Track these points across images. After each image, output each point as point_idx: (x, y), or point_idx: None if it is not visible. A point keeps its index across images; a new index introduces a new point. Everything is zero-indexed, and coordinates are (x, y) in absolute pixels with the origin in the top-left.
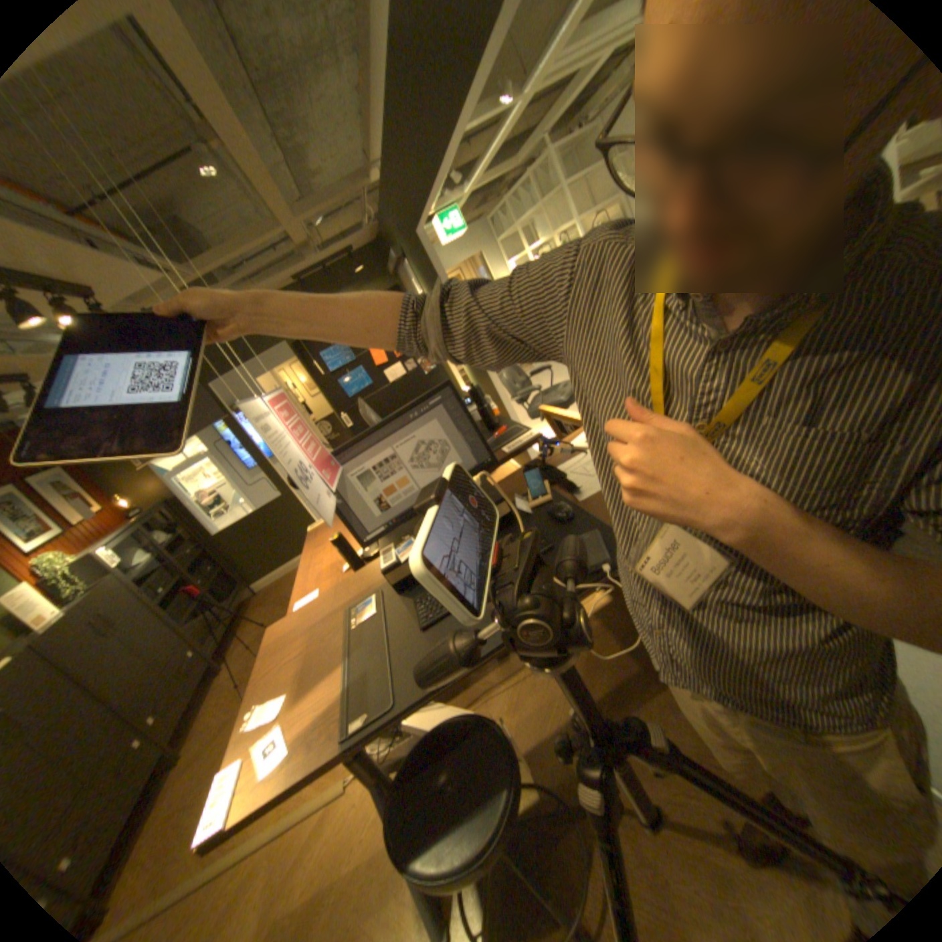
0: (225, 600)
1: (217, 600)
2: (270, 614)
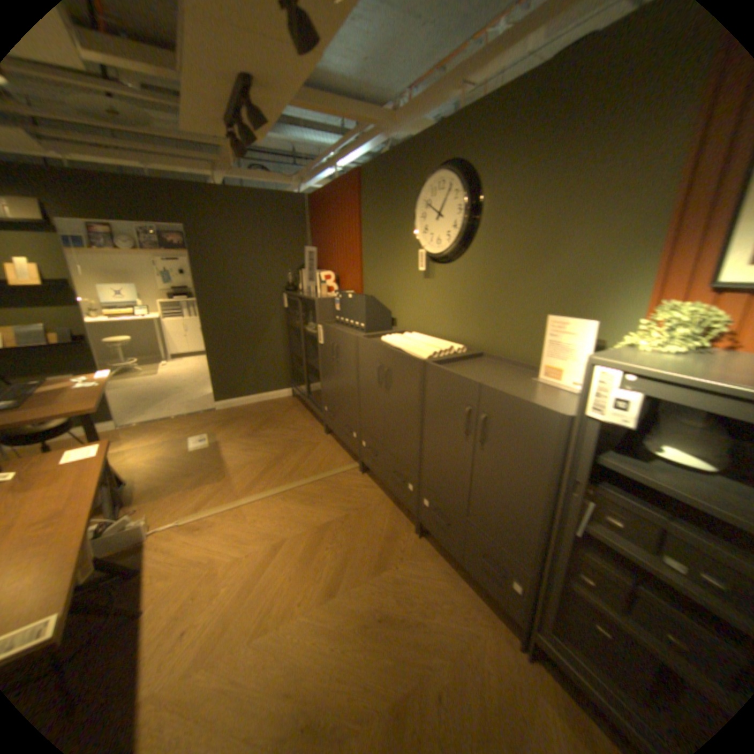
0: None
1: None
2: None
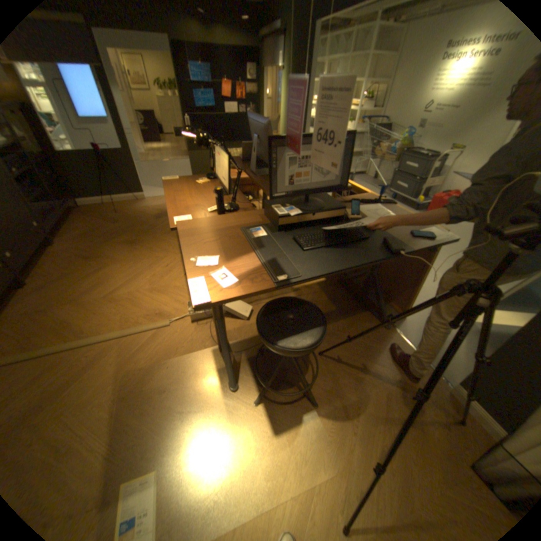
0: (54, 201)
1: (49, 198)
2: (94, 223)
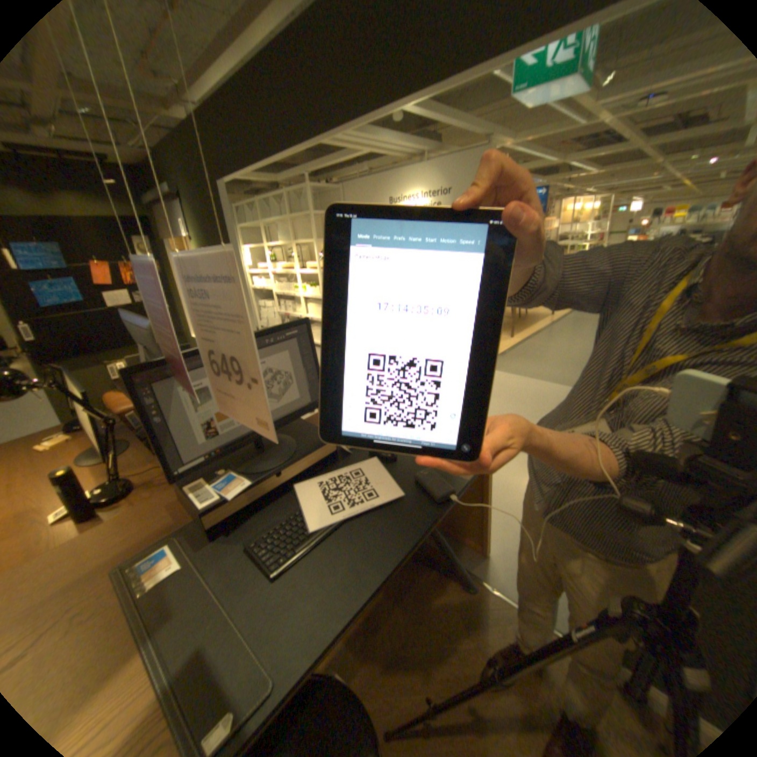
0: None
1: None
2: None
